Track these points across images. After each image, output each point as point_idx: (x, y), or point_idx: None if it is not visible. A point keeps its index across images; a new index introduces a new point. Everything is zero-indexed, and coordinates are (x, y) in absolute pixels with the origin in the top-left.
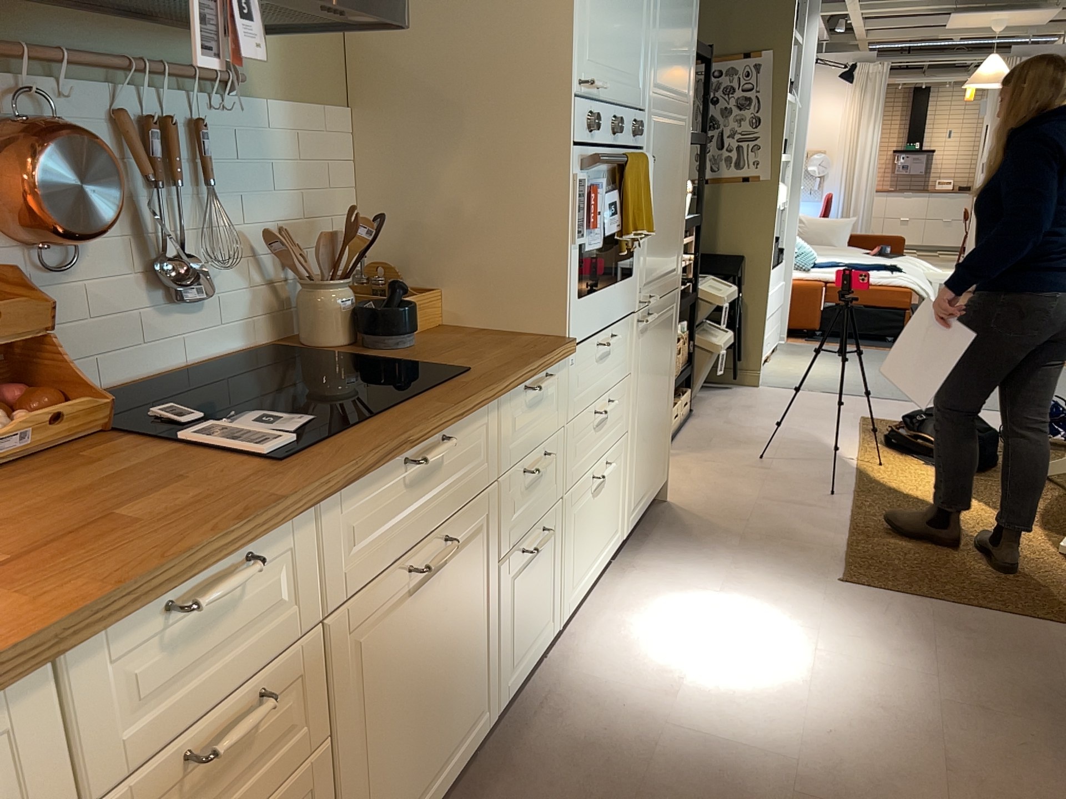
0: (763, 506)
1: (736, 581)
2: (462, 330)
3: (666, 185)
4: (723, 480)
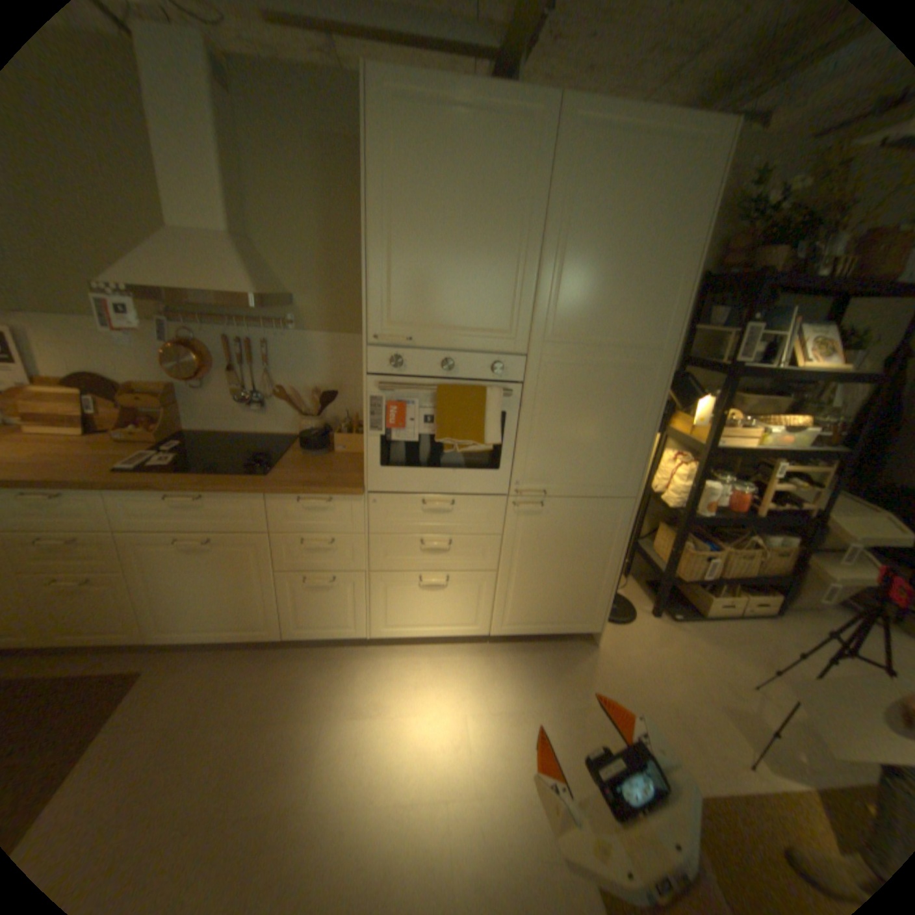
0: (659, 714)
1: (515, 723)
2: (359, 461)
3: (585, 415)
4: (674, 673)
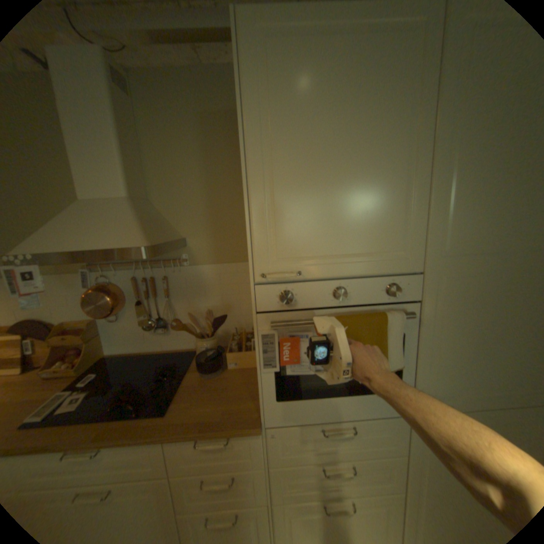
0: None
1: None
2: (251, 378)
3: (493, 325)
4: None
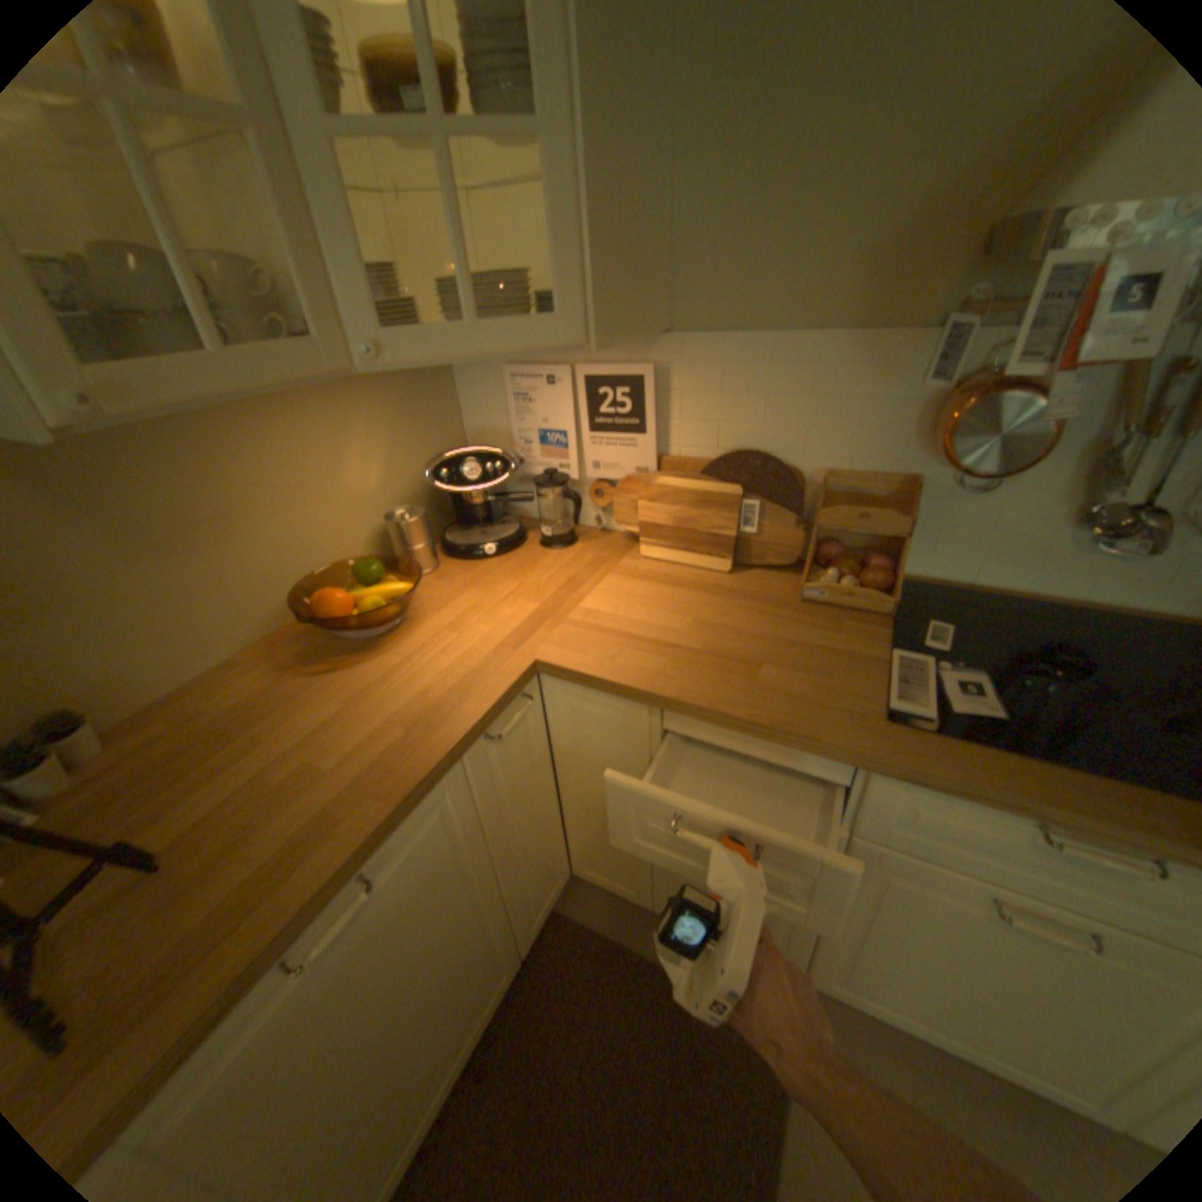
0: None
1: None
2: None
3: None
4: None
